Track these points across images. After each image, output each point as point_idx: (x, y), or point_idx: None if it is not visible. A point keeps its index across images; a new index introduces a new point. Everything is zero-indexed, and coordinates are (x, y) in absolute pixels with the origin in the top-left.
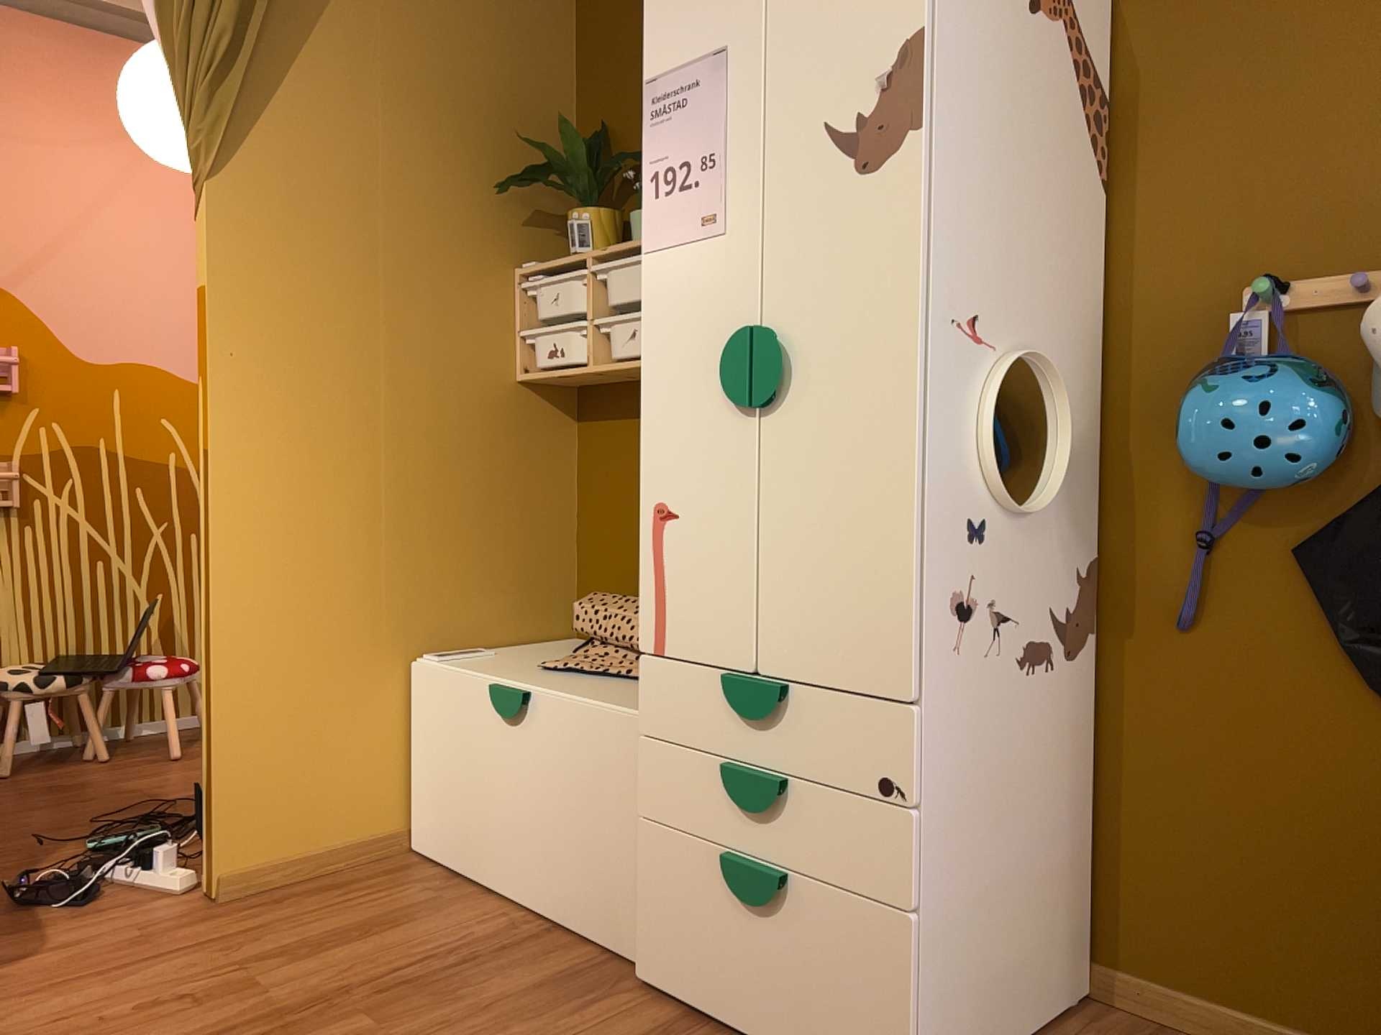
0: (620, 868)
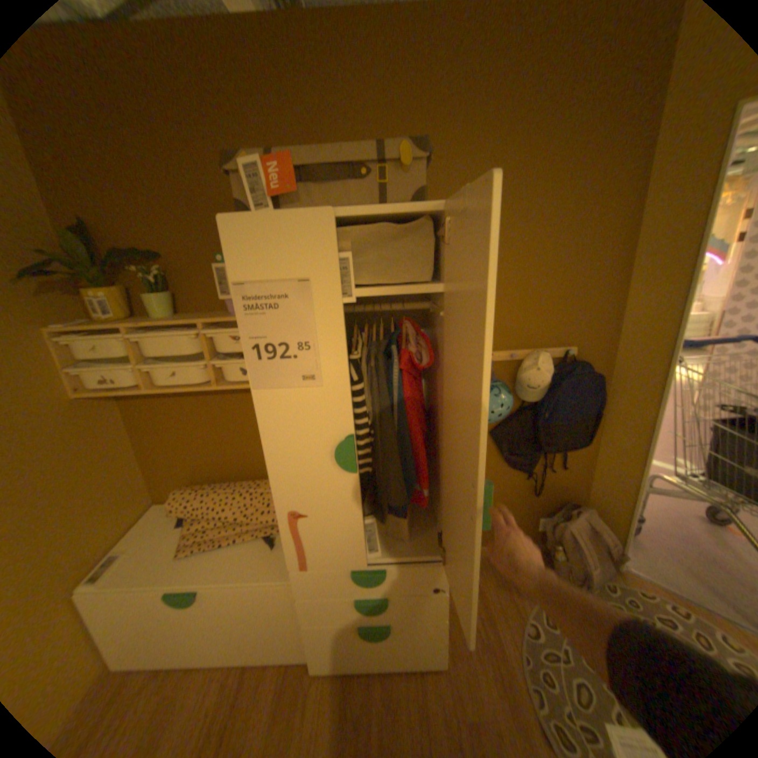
0: (282, 638)
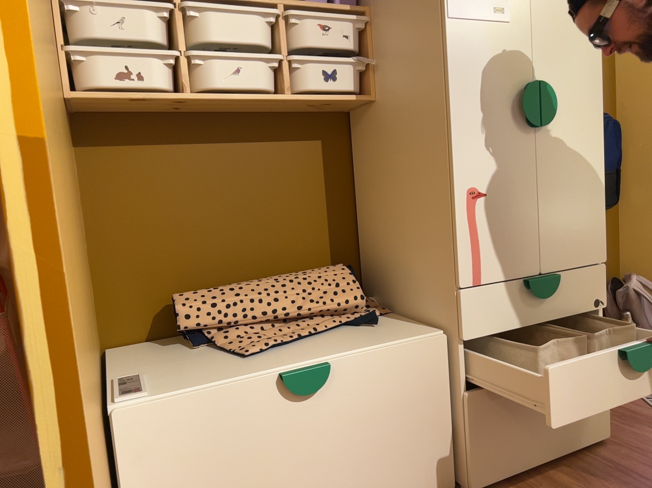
0: (430, 440)
